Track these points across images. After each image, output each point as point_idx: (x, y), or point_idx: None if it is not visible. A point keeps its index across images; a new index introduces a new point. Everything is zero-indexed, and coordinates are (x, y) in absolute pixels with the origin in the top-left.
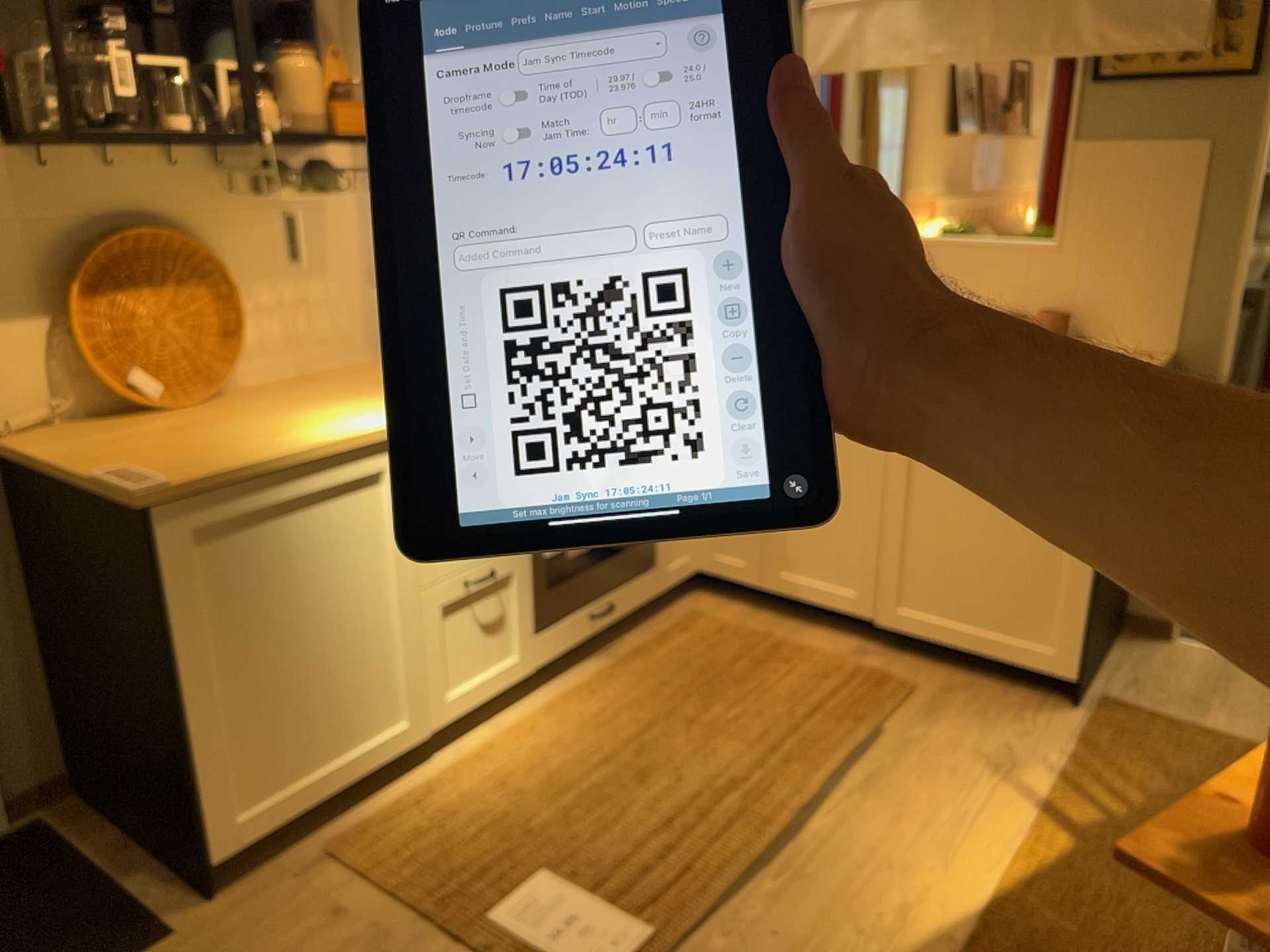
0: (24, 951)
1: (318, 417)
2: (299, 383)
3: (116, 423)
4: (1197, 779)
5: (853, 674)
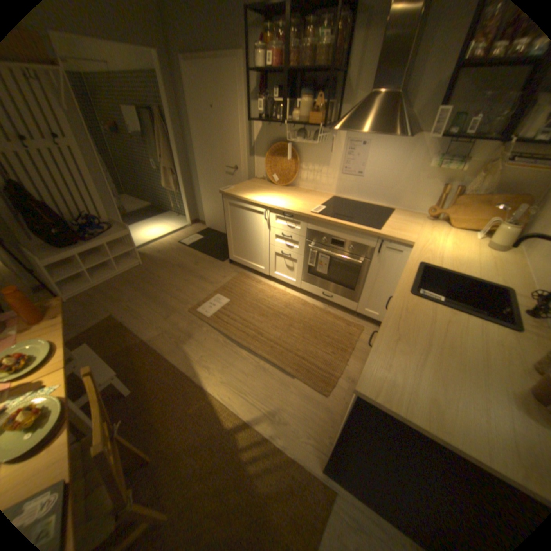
0: (222, 250)
1: (271, 196)
2: (305, 191)
3: (266, 183)
4: (264, 510)
5: (329, 373)
